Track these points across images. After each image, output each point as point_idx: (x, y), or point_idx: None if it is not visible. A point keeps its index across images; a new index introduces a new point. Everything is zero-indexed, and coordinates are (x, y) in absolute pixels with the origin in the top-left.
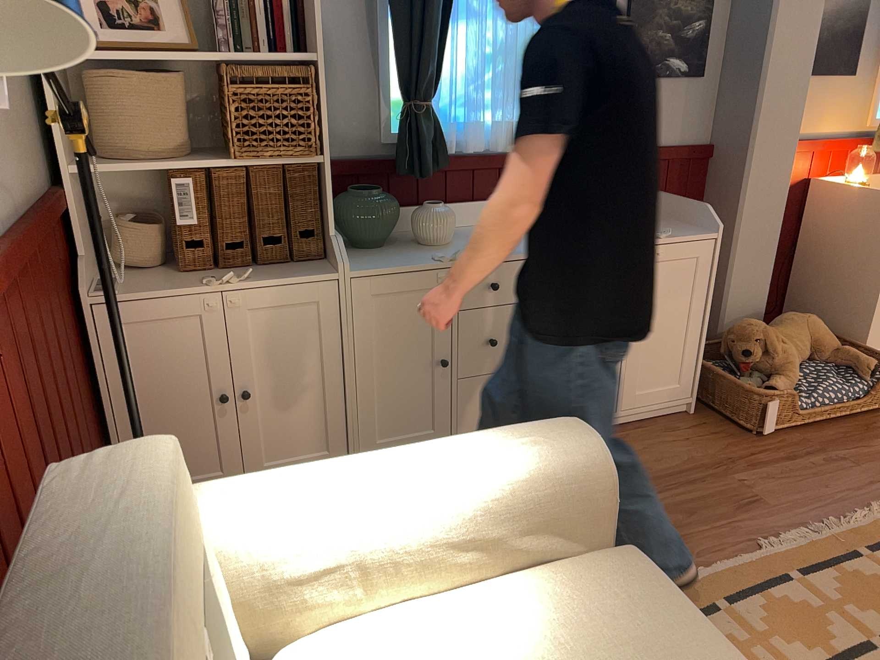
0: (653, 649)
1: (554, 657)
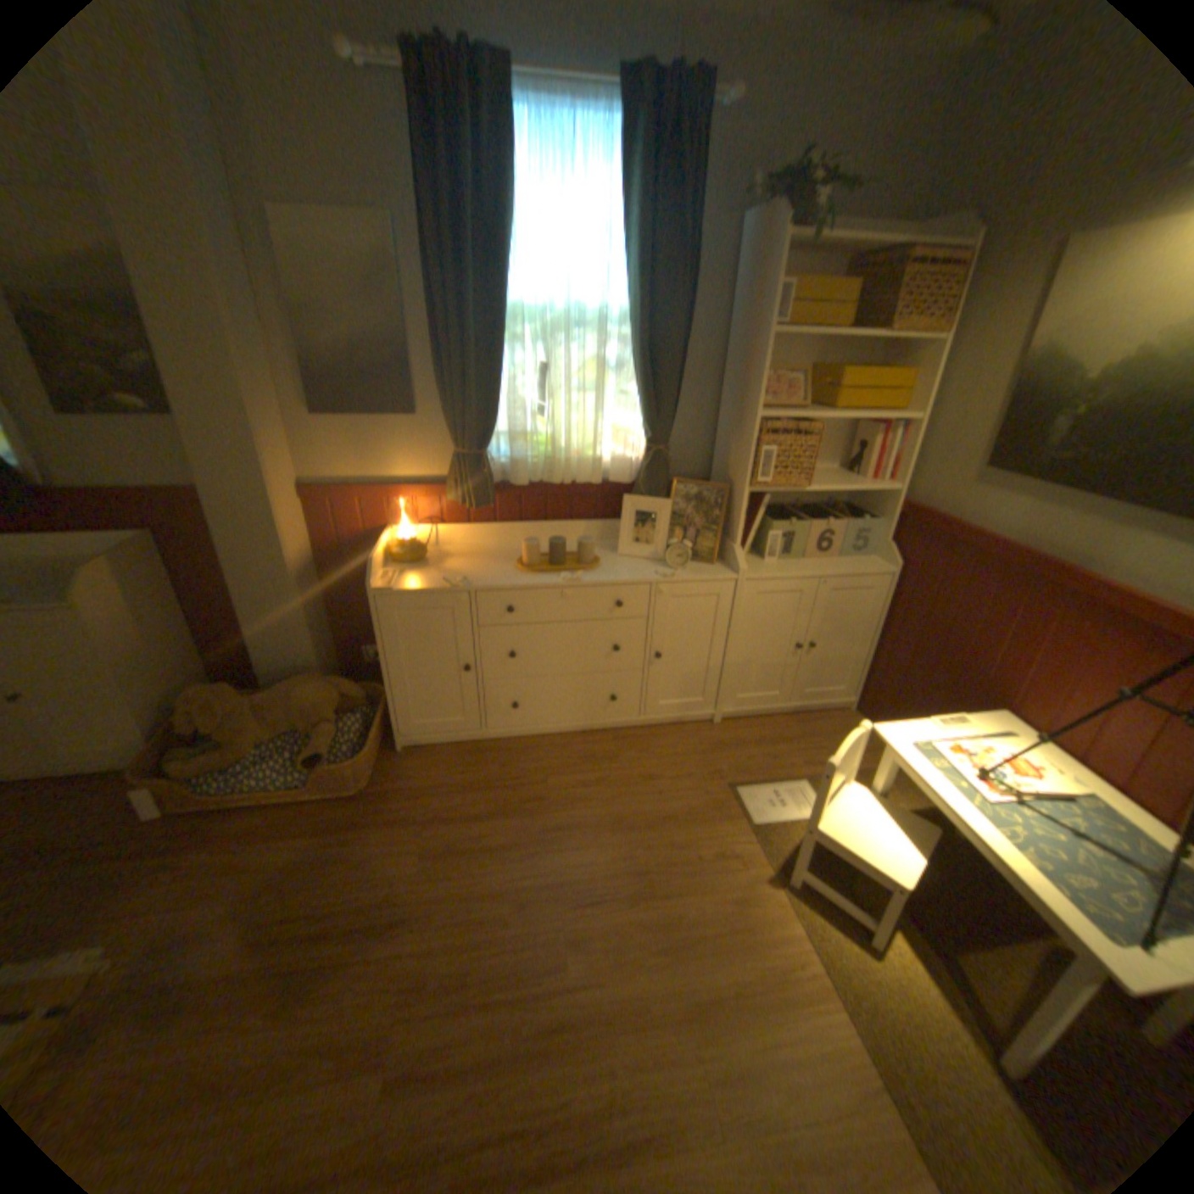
0: None
1: None
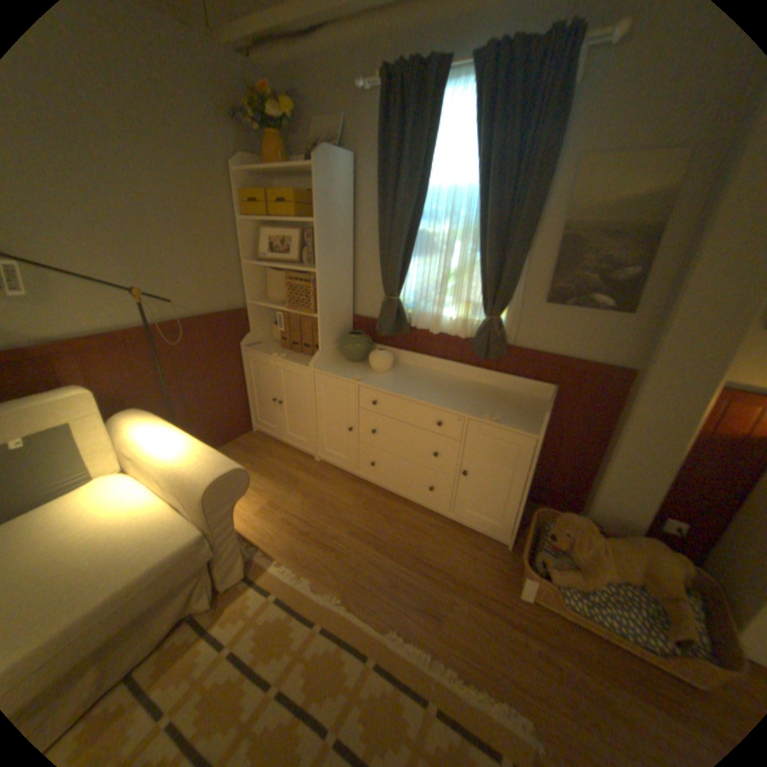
0: (117, 560)
1: (111, 533)
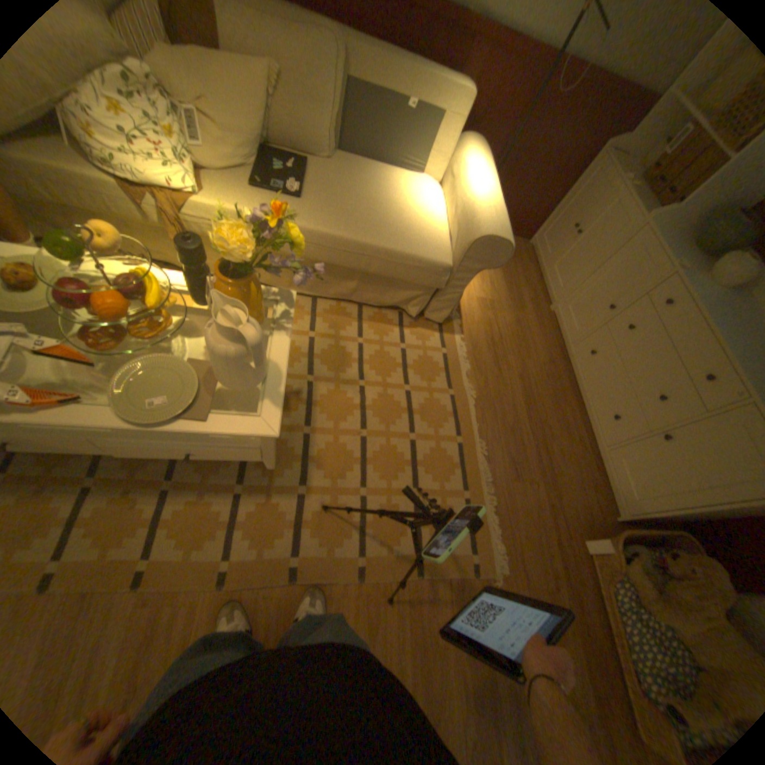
0: (405, 236)
1: (412, 218)
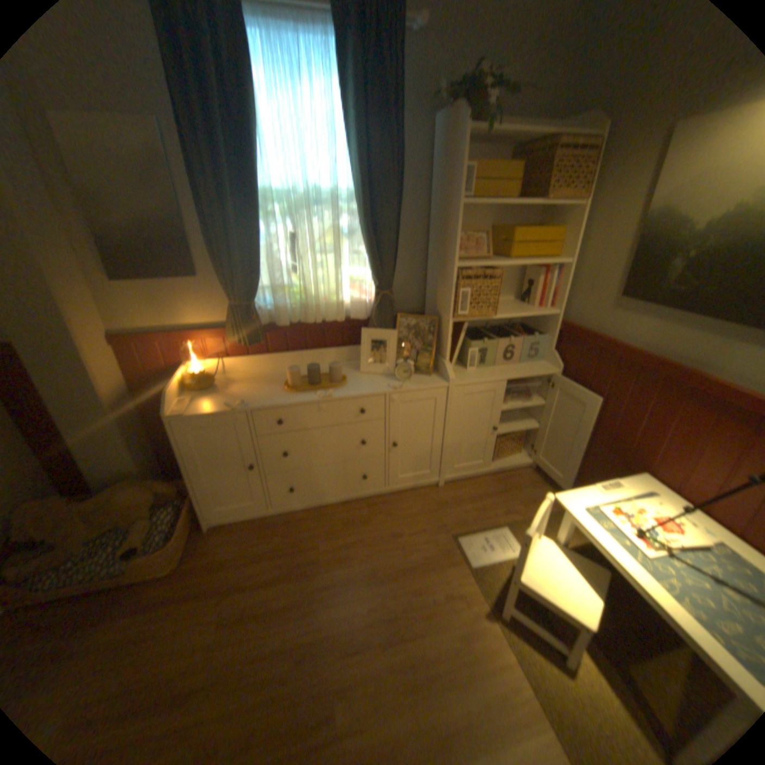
0: None
1: None
